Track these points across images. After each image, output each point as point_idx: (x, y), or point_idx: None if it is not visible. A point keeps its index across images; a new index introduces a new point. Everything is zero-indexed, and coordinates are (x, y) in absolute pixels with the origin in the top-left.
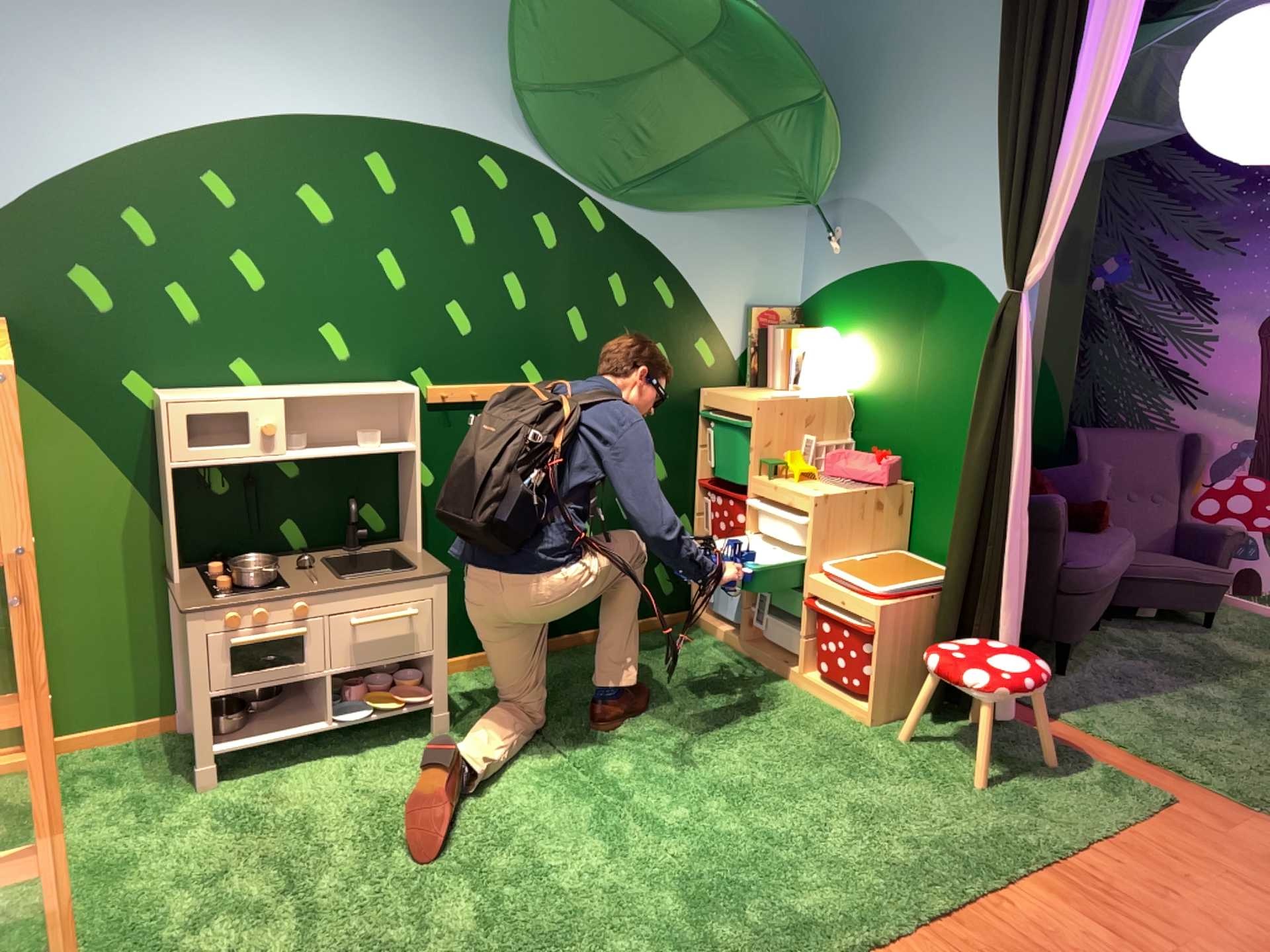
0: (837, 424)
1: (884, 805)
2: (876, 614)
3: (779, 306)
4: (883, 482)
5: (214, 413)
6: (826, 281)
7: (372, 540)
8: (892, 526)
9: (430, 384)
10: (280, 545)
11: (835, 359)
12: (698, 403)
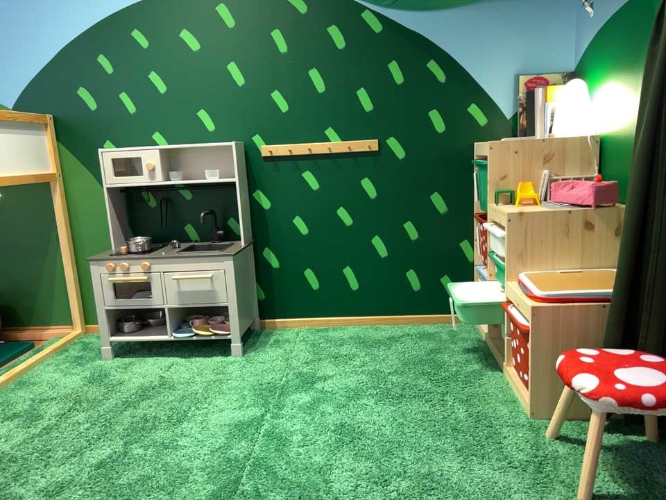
0: (586, 161)
1: (460, 495)
2: (536, 318)
3: (554, 71)
4: (596, 204)
5: (118, 156)
6: (588, 39)
7: (232, 240)
8: (615, 248)
9: (261, 143)
10: (179, 238)
11: (584, 103)
12: (473, 153)
